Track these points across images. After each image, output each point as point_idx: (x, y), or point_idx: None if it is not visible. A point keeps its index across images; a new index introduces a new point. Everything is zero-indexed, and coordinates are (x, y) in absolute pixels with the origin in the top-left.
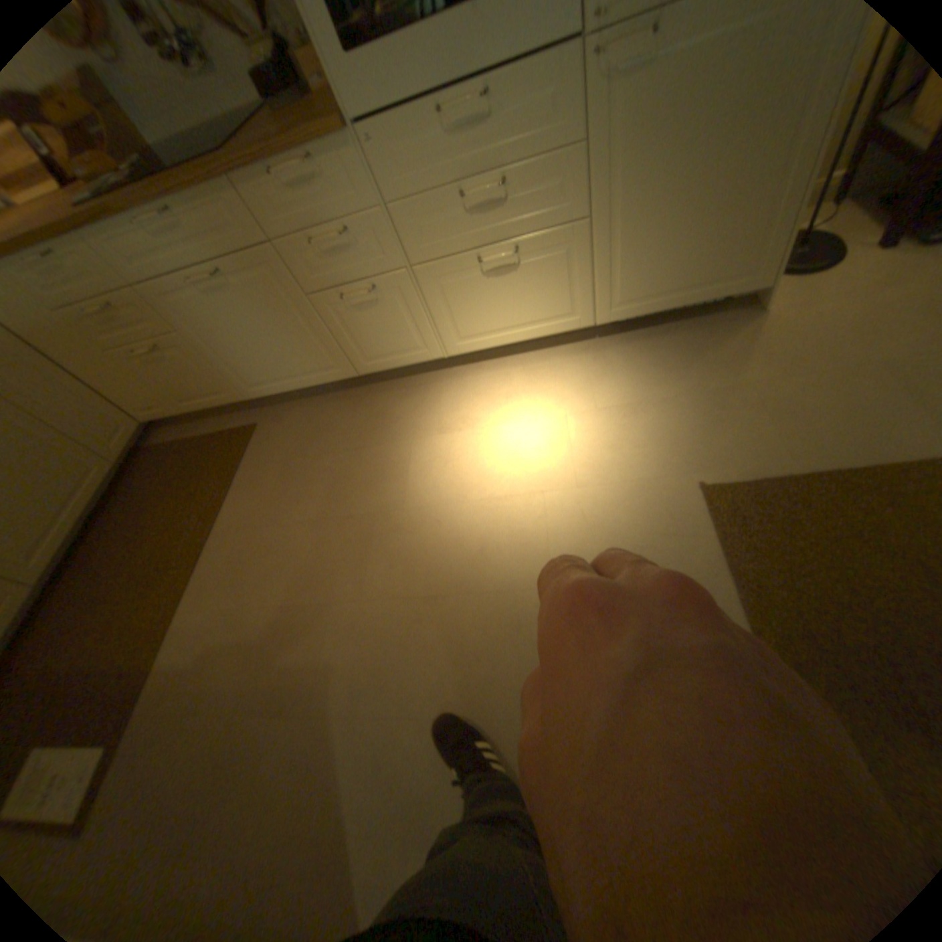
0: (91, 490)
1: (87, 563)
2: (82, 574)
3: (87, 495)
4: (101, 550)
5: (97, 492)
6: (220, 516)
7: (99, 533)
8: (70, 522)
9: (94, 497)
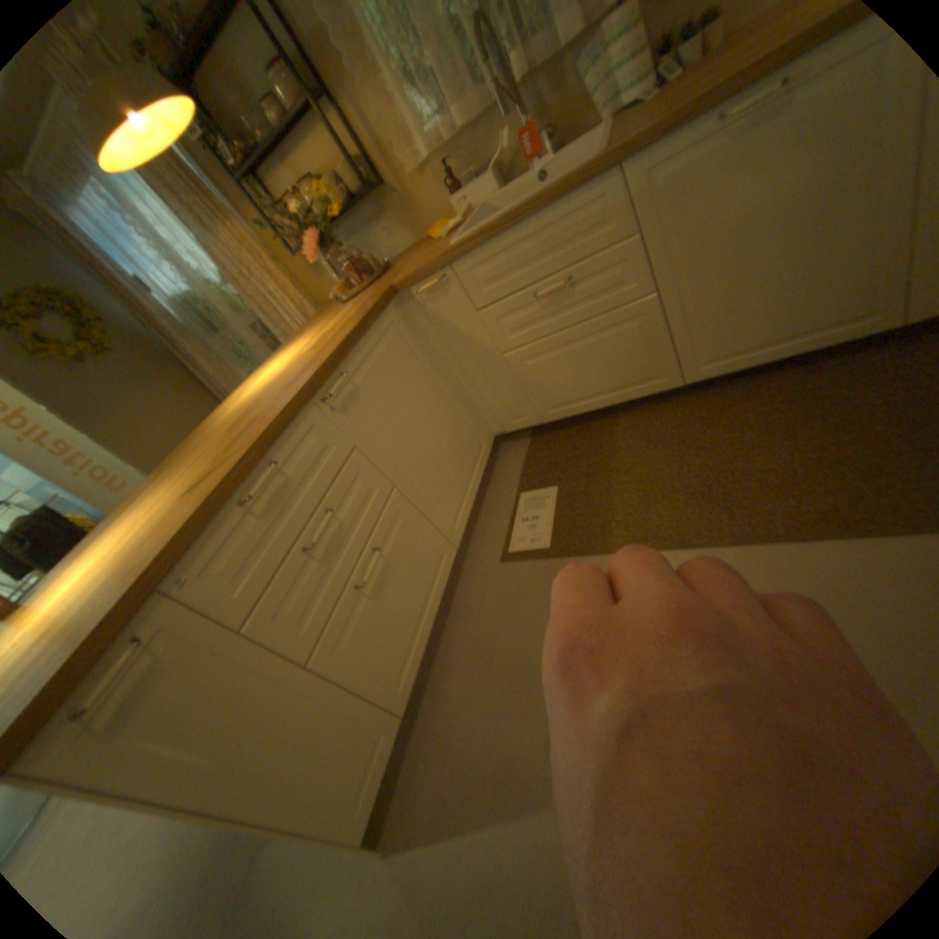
0: (839, 336)
1: (735, 399)
2: (720, 405)
3: (828, 339)
4: (756, 401)
5: (841, 342)
6: (843, 540)
7: (782, 381)
8: (777, 353)
9: (831, 345)
